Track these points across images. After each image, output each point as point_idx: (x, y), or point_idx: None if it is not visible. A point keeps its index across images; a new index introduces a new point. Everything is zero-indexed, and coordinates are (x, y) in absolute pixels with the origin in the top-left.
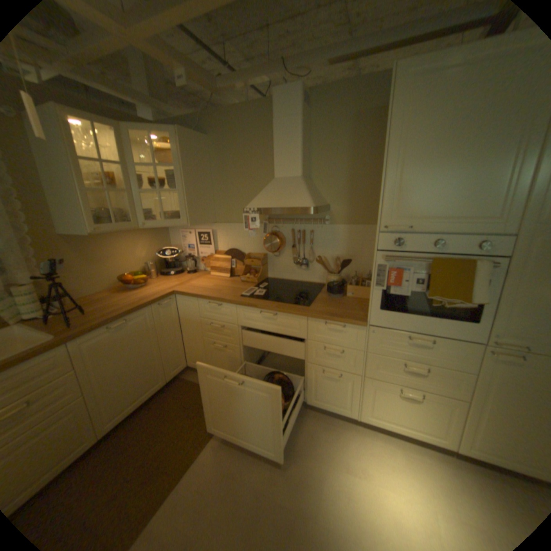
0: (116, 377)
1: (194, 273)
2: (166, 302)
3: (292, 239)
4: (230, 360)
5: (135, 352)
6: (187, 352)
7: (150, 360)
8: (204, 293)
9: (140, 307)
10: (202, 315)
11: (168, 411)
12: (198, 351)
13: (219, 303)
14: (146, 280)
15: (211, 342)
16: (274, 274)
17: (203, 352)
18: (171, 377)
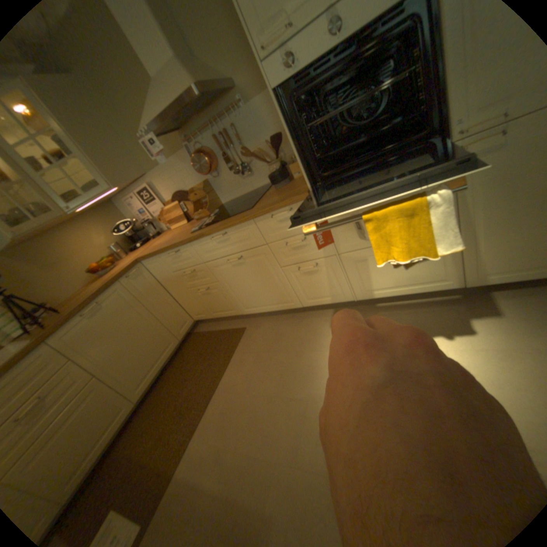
0: (120, 351)
1: (159, 235)
2: (134, 272)
3: (219, 147)
4: (220, 298)
5: (128, 325)
6: (186, 308)
7: (149, 327)
8: (161, 247)
9: (106, 285)
10: (173, 269)
11: (188, 362)
12: (193, 303)
13: (177, 250)
14: (115, 261)
15: (196, 289)
16: (226, 197)
17: (197, 302)
18: (182, 334)
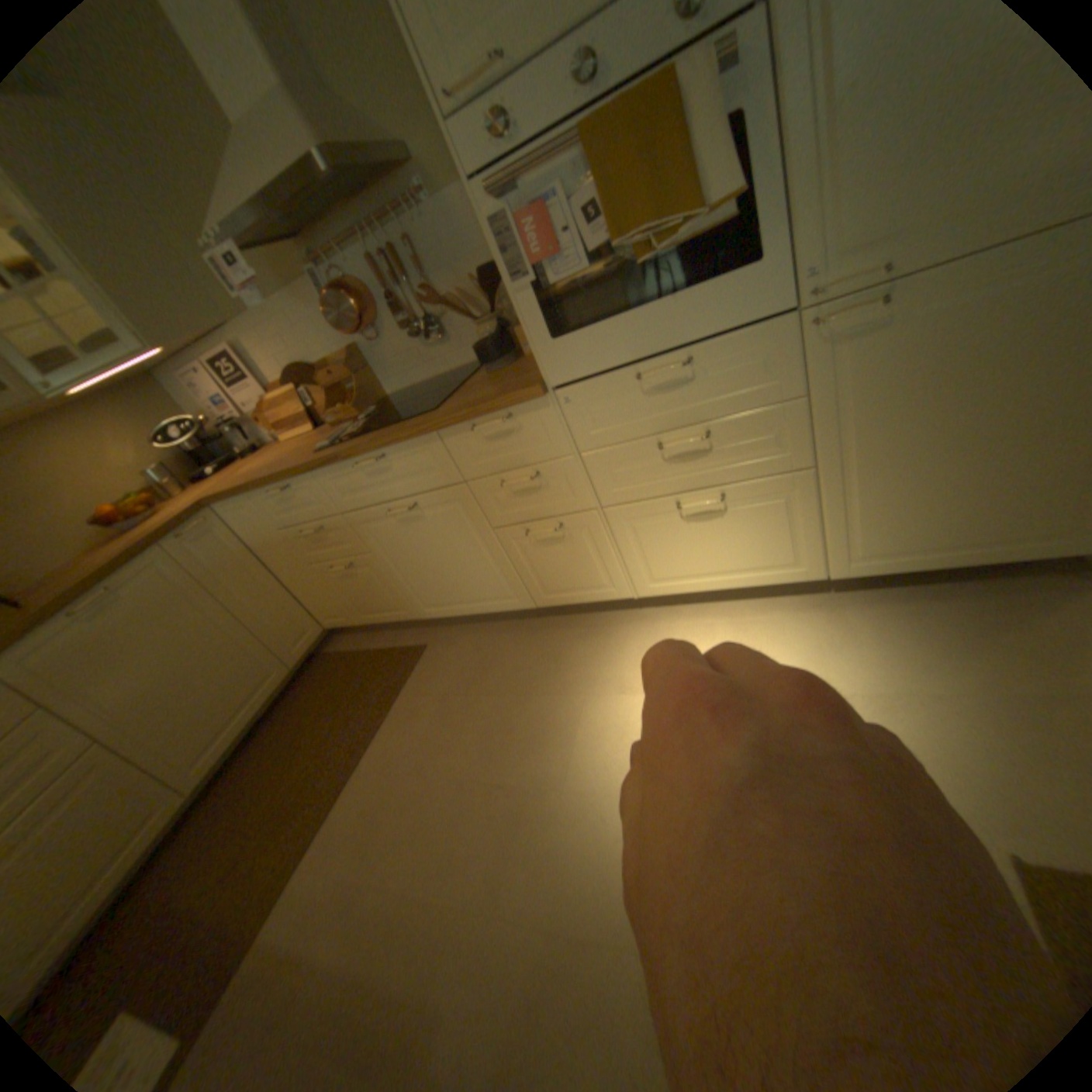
0: (157, 689)
1: (253, 452)
2: (193, 526)
3: (379, 279)
4: (375, 585)
5: (176, 635)
6: (306, 603)
7: (224, 641)
8: (252, 477)
9: (129, 551)
10: (277, 523)
11: (305, 711)
12: (320, 593)
13: (284, 485)
14: (155, 501)
15: (326, 566)
16: (395, 382)
17: (328, 592)
18: (295, 655)
